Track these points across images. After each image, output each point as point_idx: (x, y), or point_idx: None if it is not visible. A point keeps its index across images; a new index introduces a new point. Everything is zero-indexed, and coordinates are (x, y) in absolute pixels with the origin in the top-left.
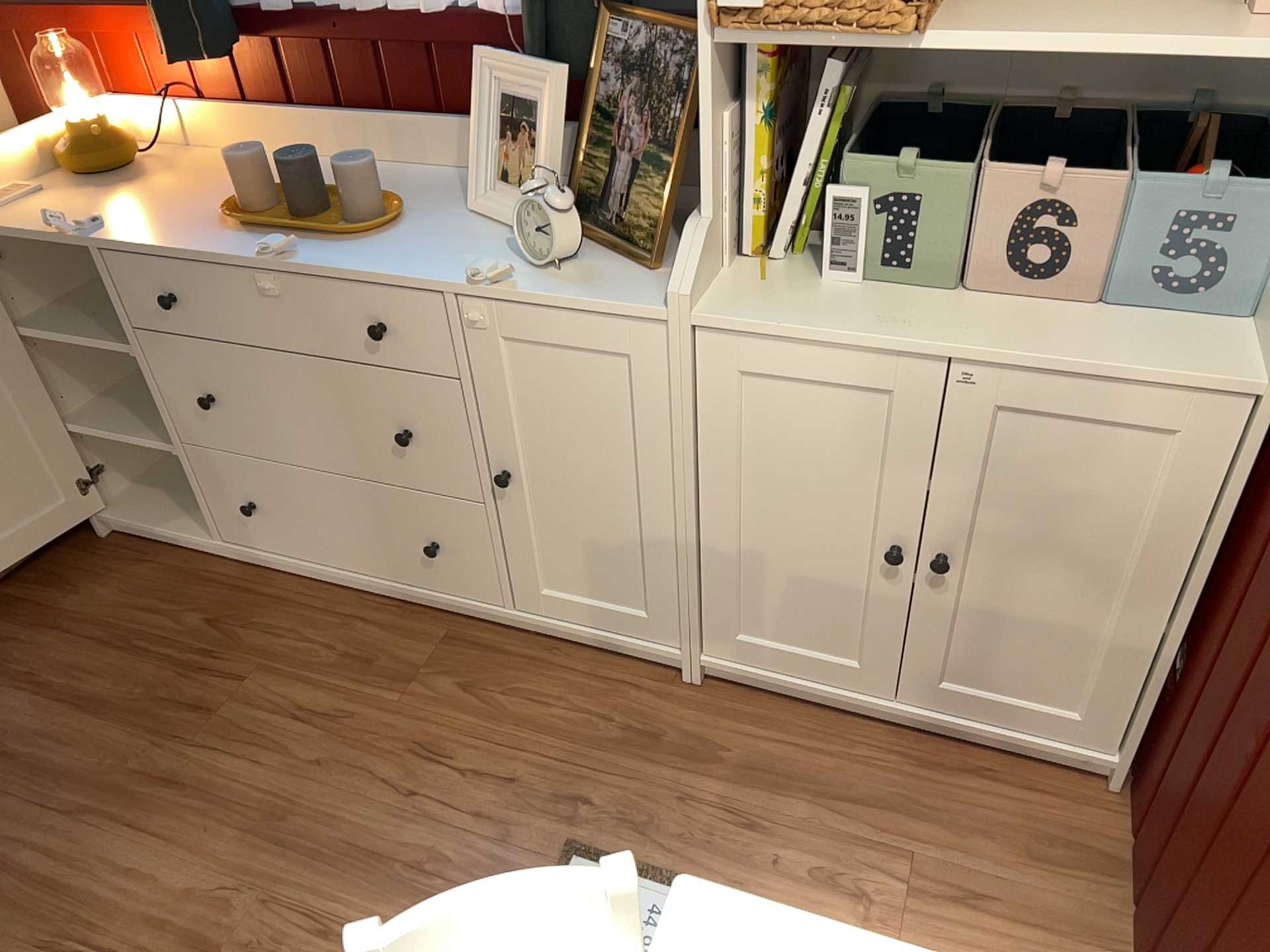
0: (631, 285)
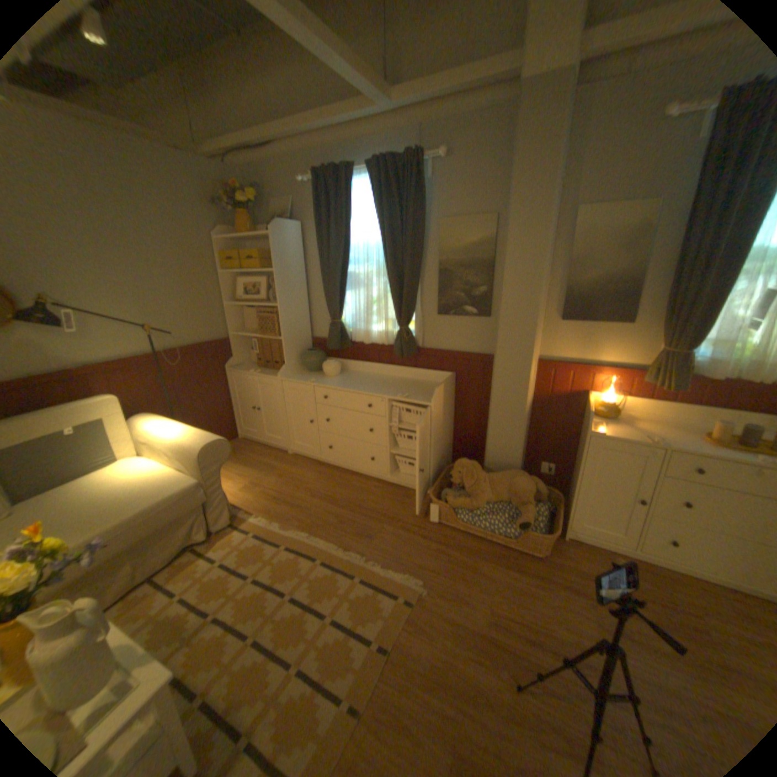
0: None
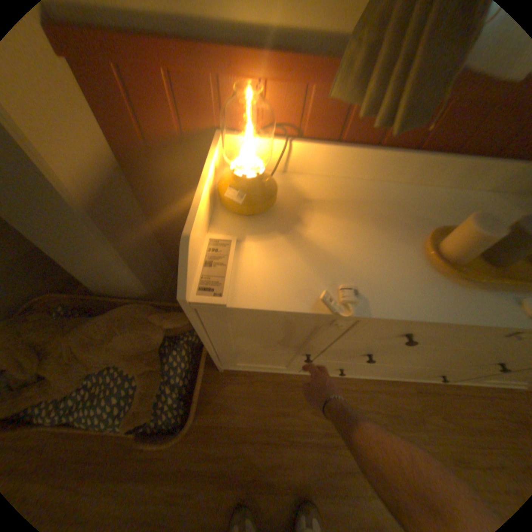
0: None
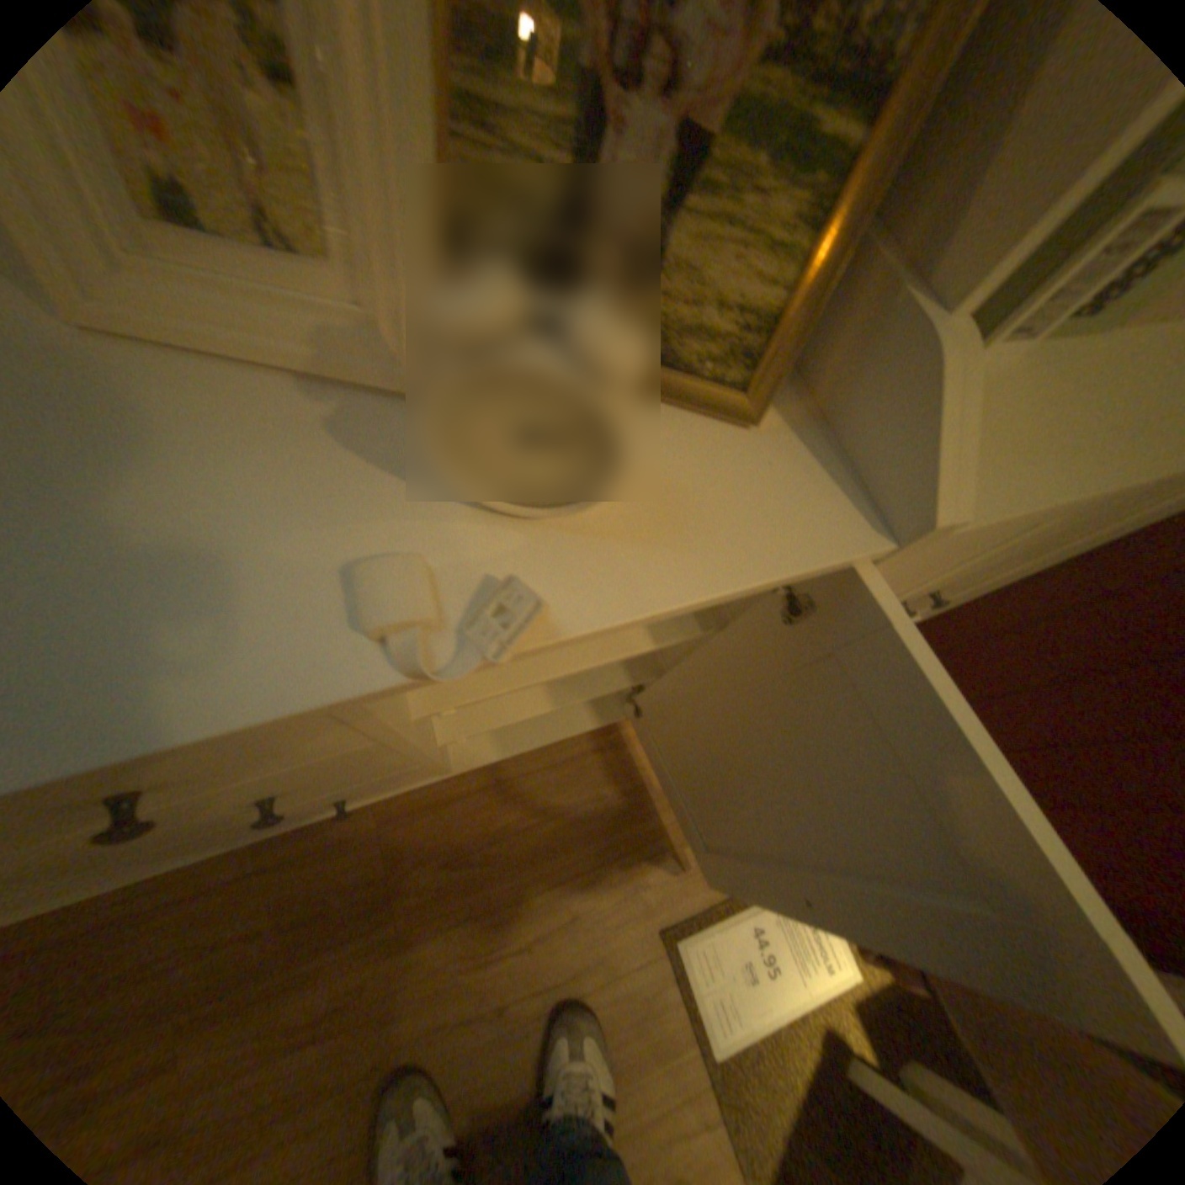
0: (765, 500)
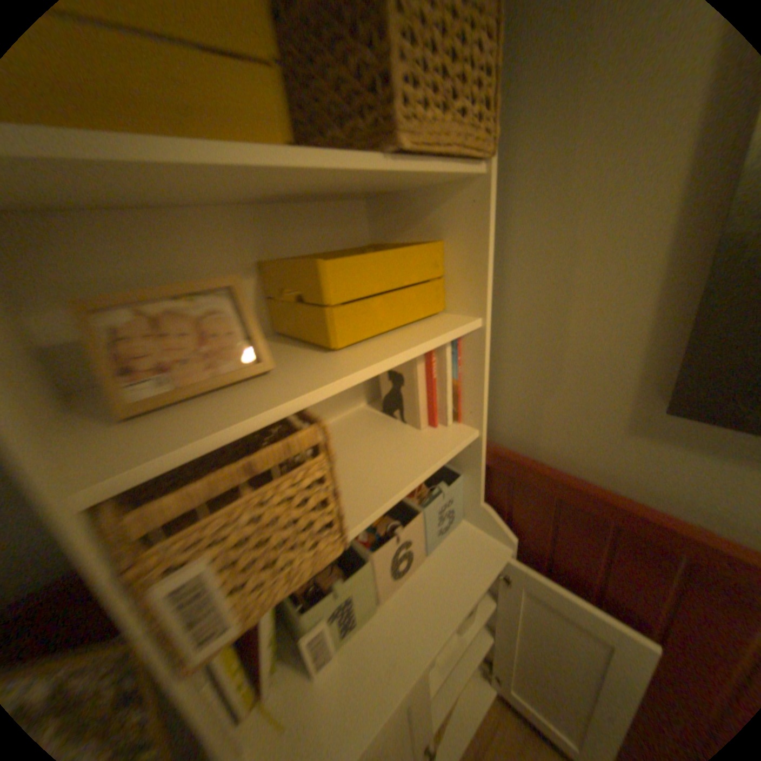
0: None
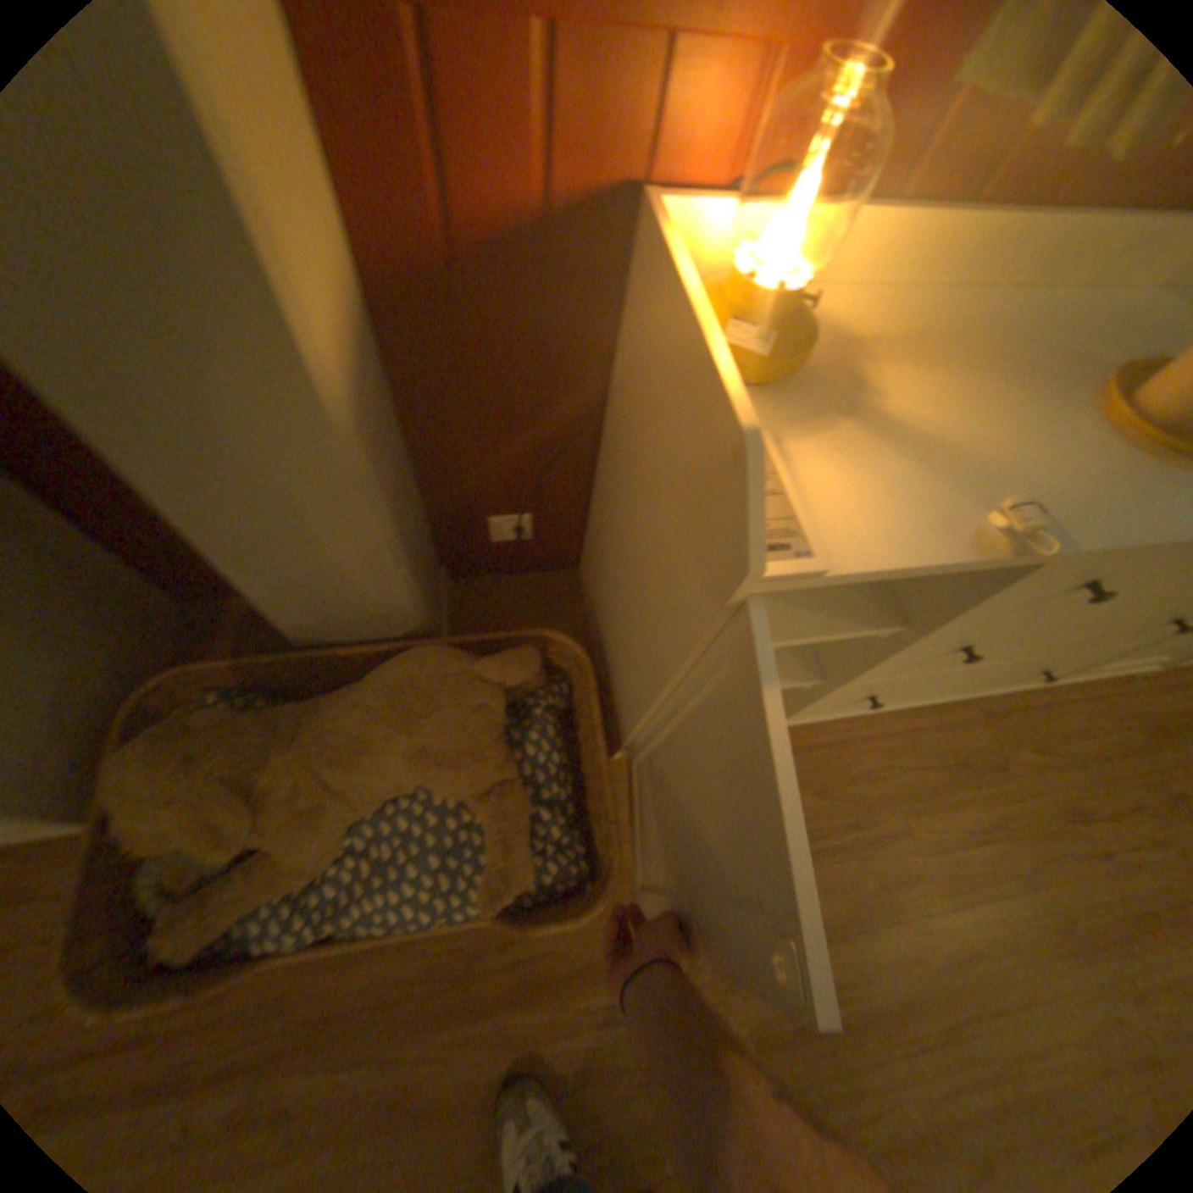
0: None
